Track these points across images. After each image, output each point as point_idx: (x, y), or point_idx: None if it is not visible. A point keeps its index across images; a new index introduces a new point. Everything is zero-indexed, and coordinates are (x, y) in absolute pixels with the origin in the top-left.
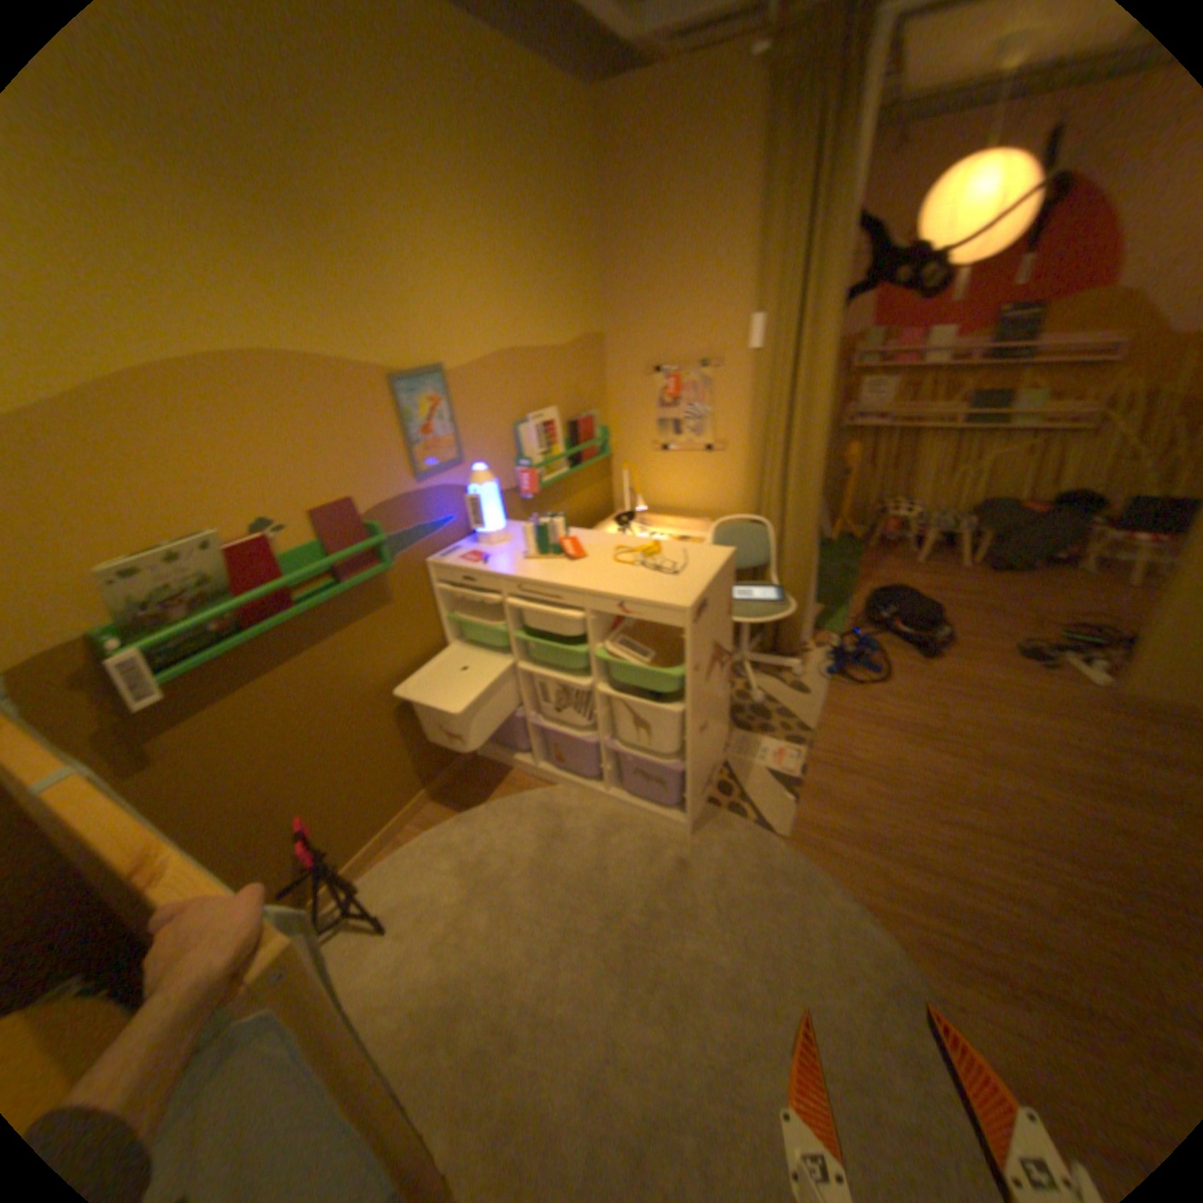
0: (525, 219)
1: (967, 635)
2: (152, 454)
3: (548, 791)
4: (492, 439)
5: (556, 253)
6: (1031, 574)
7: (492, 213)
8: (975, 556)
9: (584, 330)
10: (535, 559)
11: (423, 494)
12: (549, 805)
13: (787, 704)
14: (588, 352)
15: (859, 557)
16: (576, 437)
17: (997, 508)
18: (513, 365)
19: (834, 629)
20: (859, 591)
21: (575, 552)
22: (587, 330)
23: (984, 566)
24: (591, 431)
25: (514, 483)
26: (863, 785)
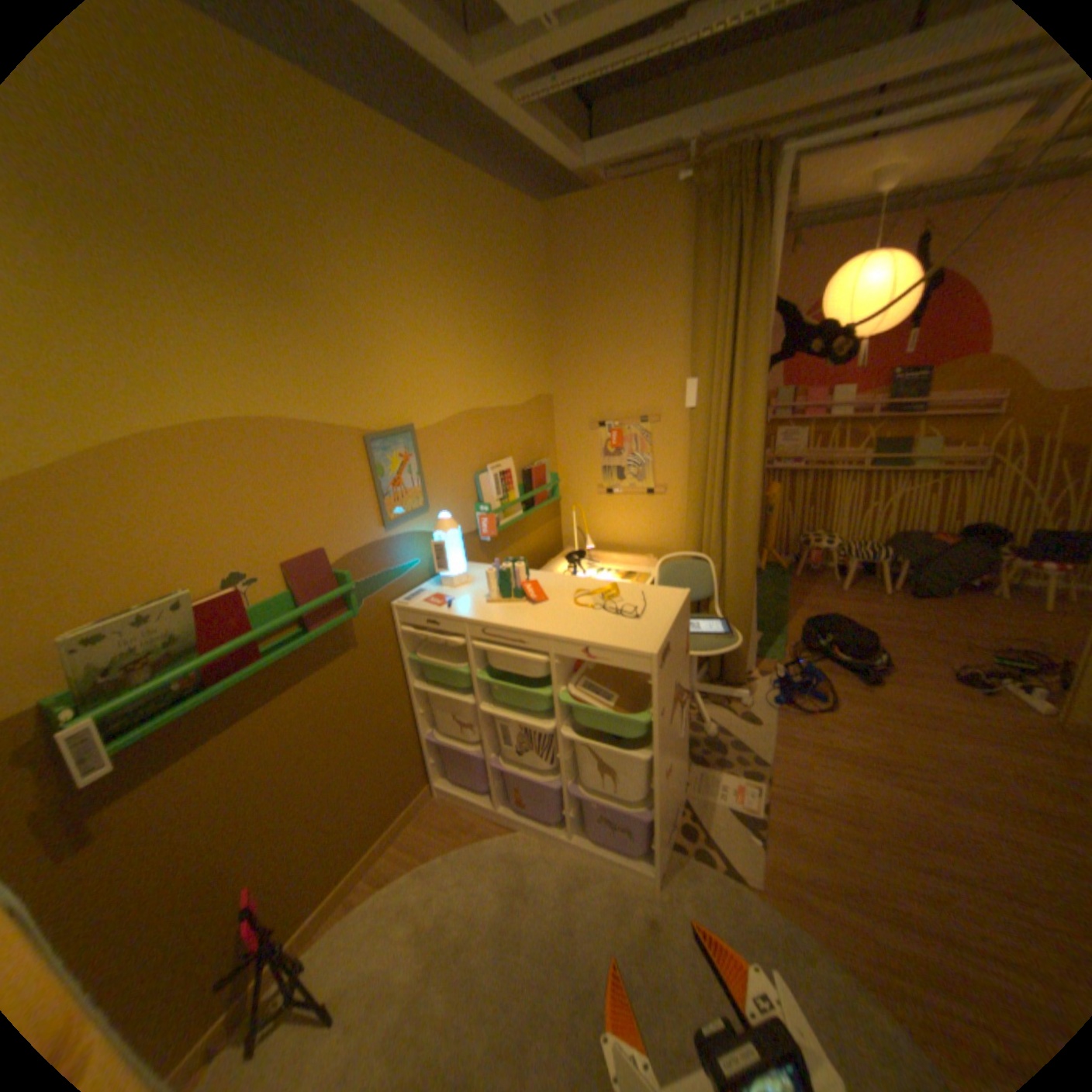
0: (490, 303)
1: (905, 662)
2: (138, 516)
3: (510, 839)
4: (457, 488)
5: (516, 329)
6: (952, 600)
7: (463, 299)
8: (897, 584)
9: (538, 391)
10: (500, 602)
11: (393, 540)
12: (511, 856)
13: (743, 738)
14: (542, 410)
15: (790, 585)
16: (532, 483)
17: (912, 540)
18: (478, 423)
19: (777, 658)
20: (795, 618)
21: (539, 595)
22: (540, 391)
23: (907, 593)
24: (545, 478)
25: (477, 526)
26: (832, 828)
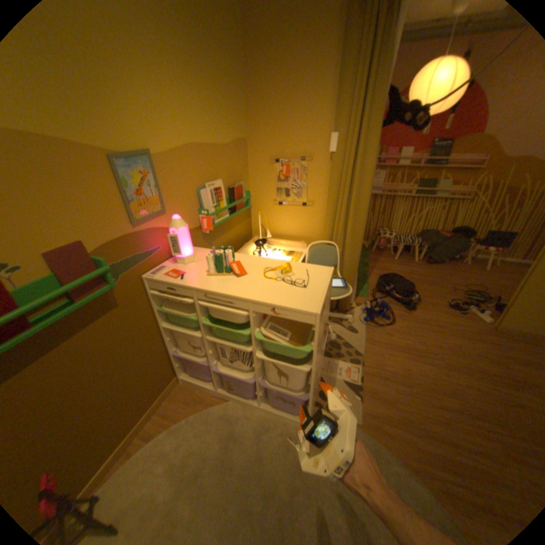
0: (204, 63)
1: (425, 297)
2: None
3: (225, 406)
4: (185, 198)
5: (222, 88)
6: (445, 265)
7: (183, 55)
8: (419, 256)
9: (238, 136)
10: (216, 275)
11: (140, 233)
12: (226, 416)
13: (348, 340)
14: (240, 149)
15: (369, 257)
16: (234, 196)
17: (429, 234)
18: (198, 154)
19: (364, 296)
20: (372, 274)
21: (241, 271)
22: (239, 136)
23: (424, 261)
24: (242, 194)
25: (200, 224)
26: (394, 387)
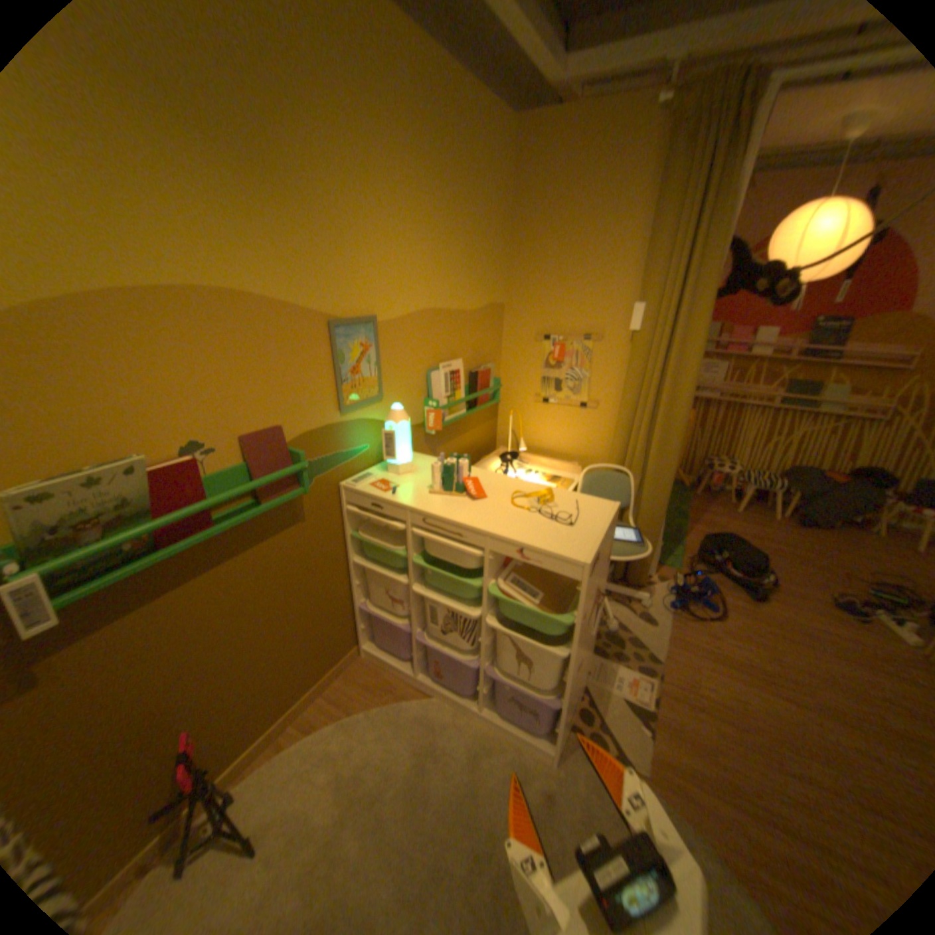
0: (459, 207)
1: (789, 584)
2: (98, 375)
3: (425, 704)
4: (410, 383)
5: (479, 237)
6: (834, 532)
7: (434, 199)
8: (786, 512)
9: (492, 300)
10: (441, 495)
11: (347, 425)
12: (426, 720)
13: (640, 636)
14: (493, 318)
15: (691, 503)
16: (476, 385)
17: (806, 475)
18: (435, 323)
19: (675, 566)
20: (693, 533)
21: (478, 492)
22: (494, 300)
23: (794, 521)
24: (489, 382)
25: (423, 420)
26: (715, 727)
